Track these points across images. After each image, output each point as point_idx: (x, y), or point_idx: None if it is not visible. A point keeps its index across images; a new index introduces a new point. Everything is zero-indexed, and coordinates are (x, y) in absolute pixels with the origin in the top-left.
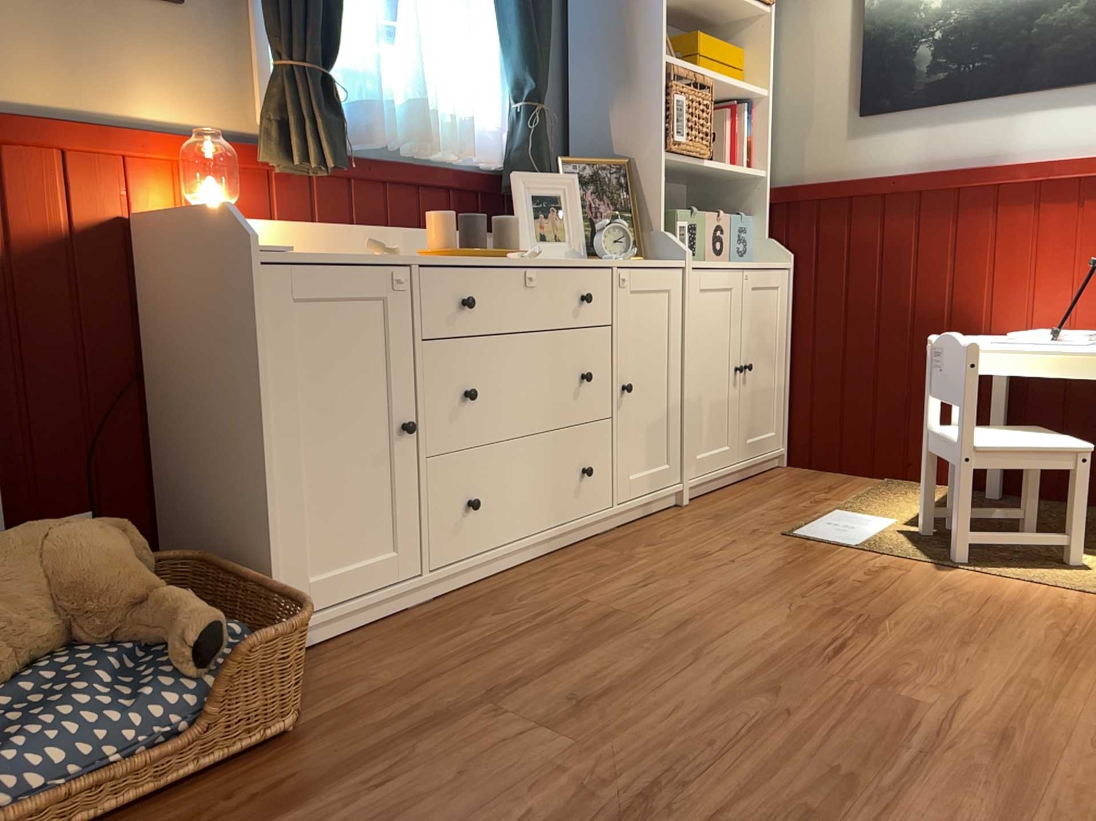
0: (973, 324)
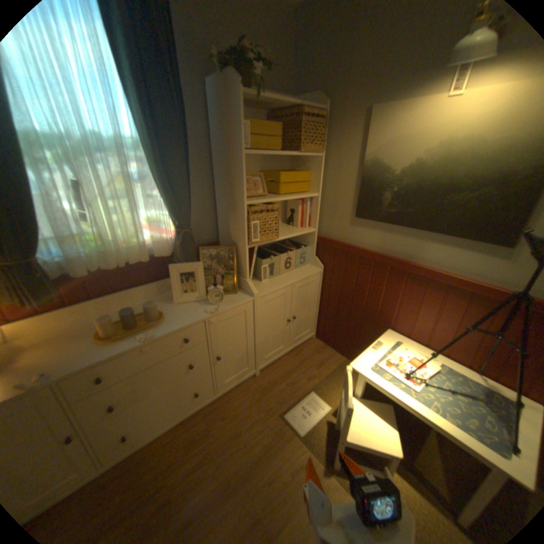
0: (388, 323)
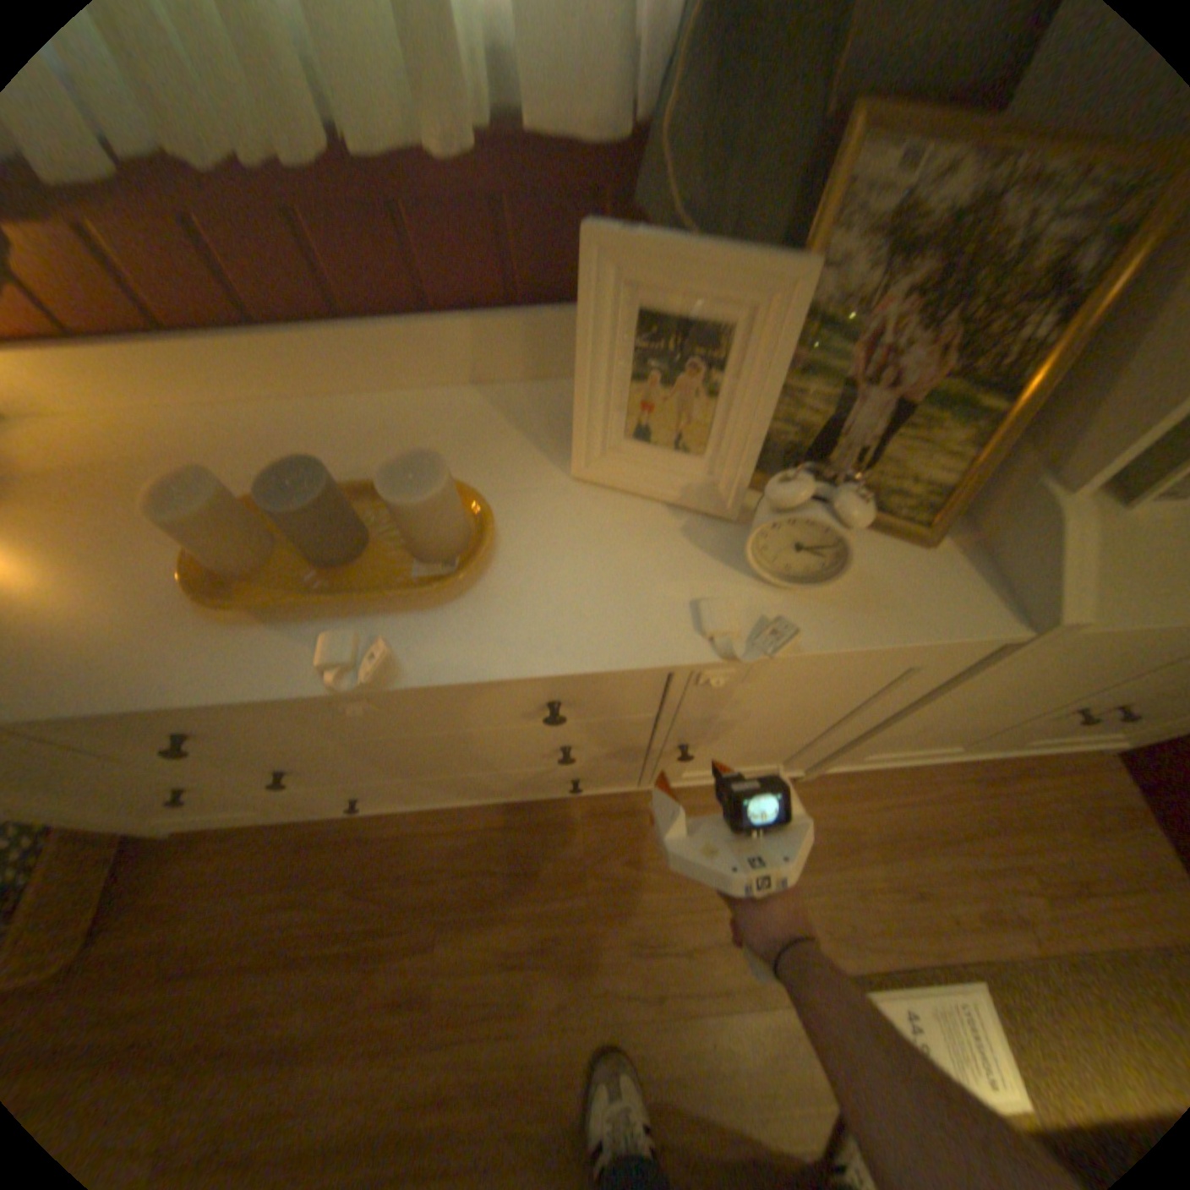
0: None
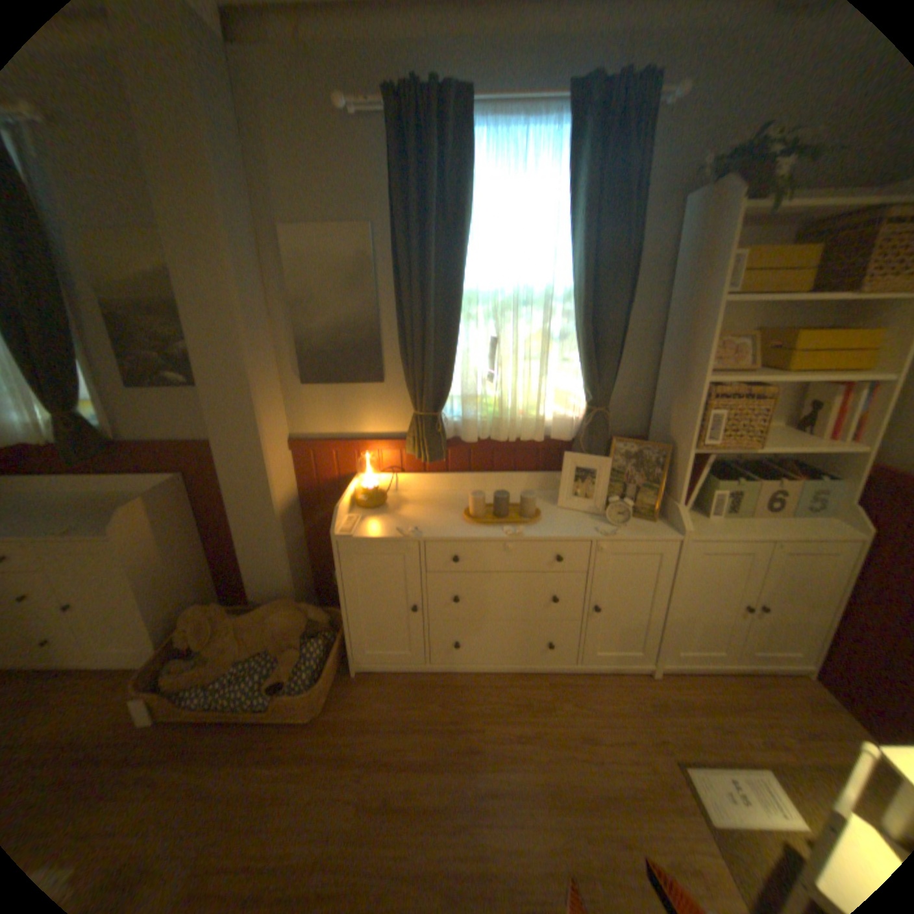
0: None
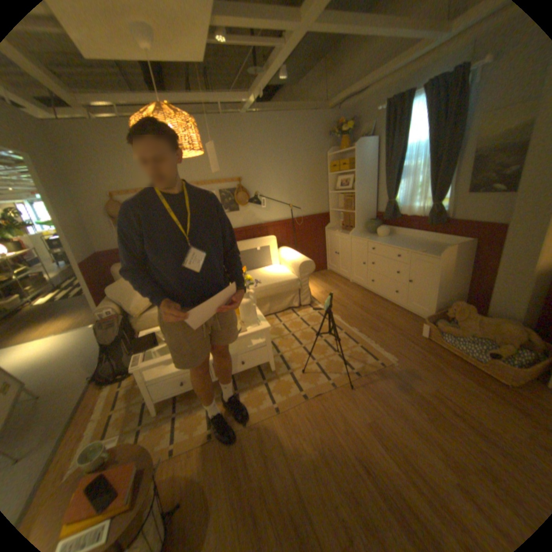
0: None
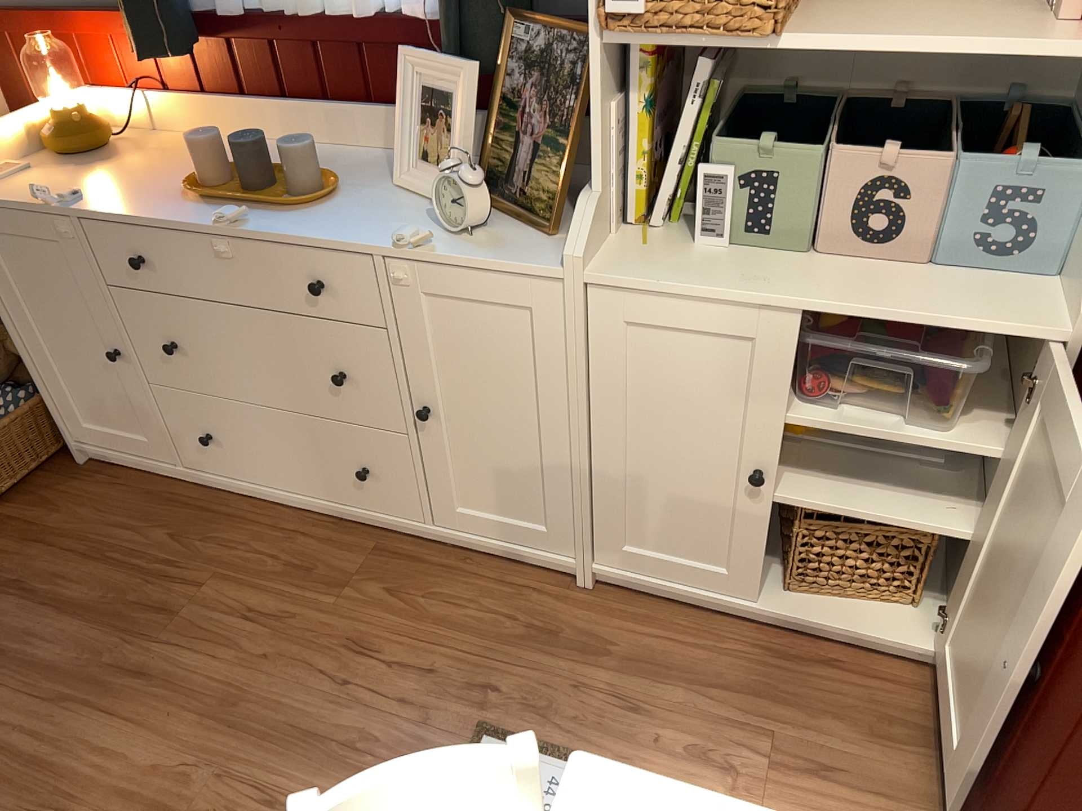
0: None
